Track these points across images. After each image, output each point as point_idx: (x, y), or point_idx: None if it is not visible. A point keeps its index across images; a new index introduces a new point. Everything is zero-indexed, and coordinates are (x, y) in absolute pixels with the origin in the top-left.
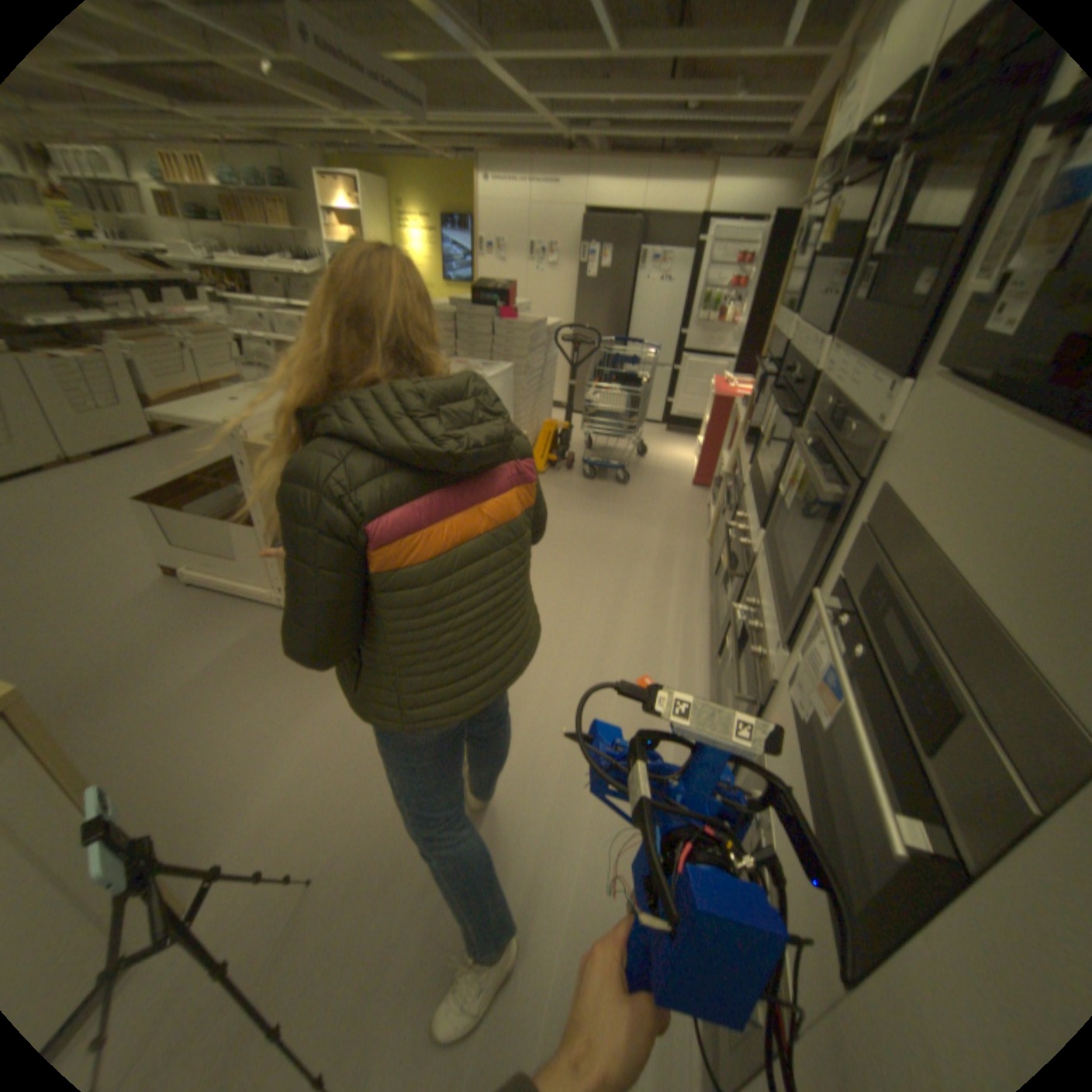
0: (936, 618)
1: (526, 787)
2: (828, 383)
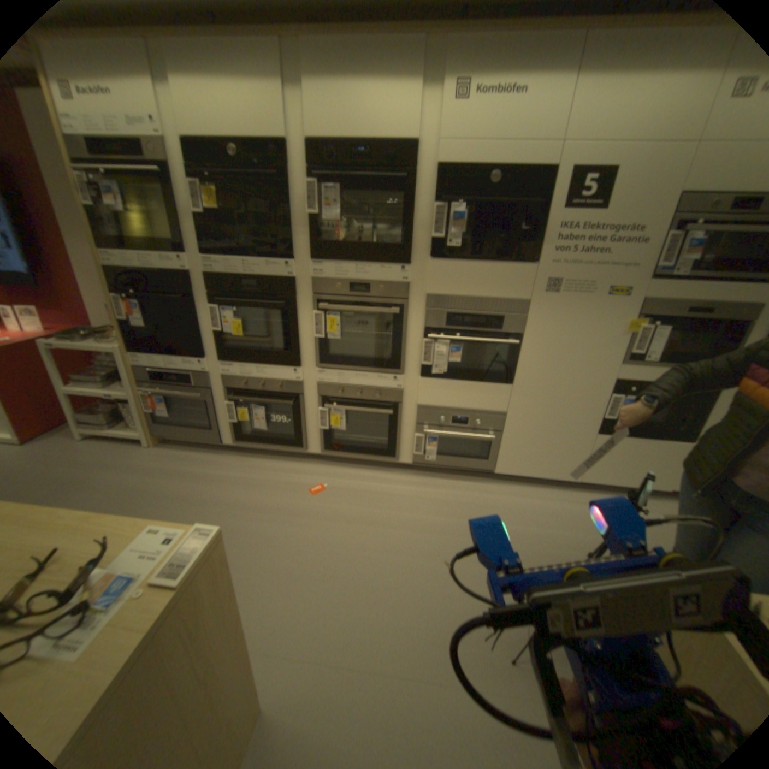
0: (479, 310)
1: (401, 548)
2: (324, 280)
